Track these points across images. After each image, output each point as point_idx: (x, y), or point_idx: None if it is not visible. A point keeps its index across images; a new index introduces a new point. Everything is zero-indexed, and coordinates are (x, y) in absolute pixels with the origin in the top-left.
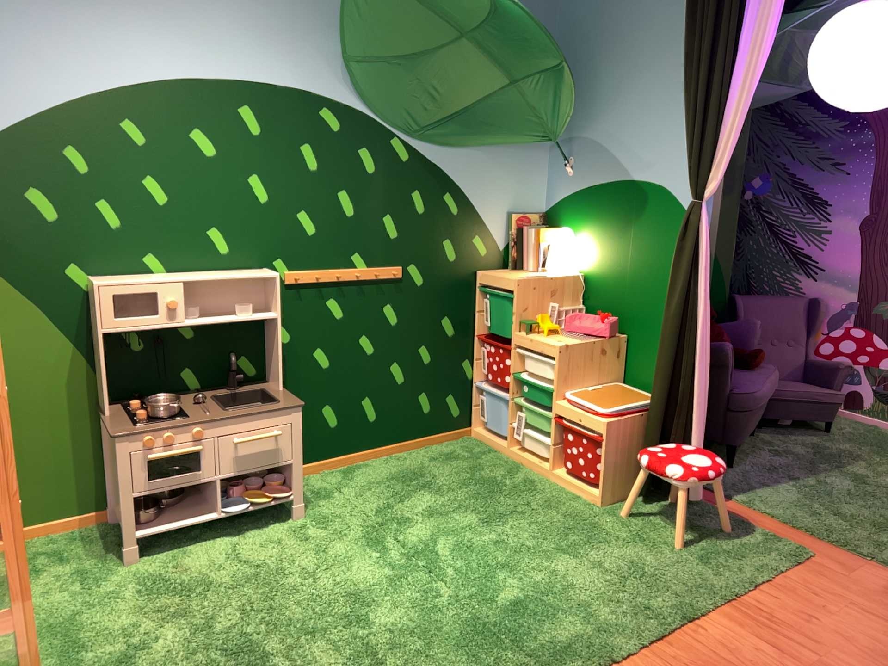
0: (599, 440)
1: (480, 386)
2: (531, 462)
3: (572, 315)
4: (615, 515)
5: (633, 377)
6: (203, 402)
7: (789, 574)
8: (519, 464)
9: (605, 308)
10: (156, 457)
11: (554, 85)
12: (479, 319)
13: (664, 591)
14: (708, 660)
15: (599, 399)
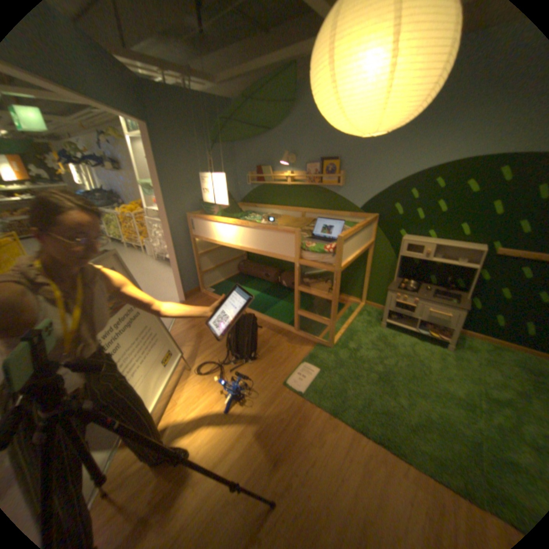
0: None
1: None
2: None
3: None
4: None
5: None
6: (429, 290)
7: None
8: None
9: None
10: (398, 301)
11: None
12: None
13: None
14: None
15: None
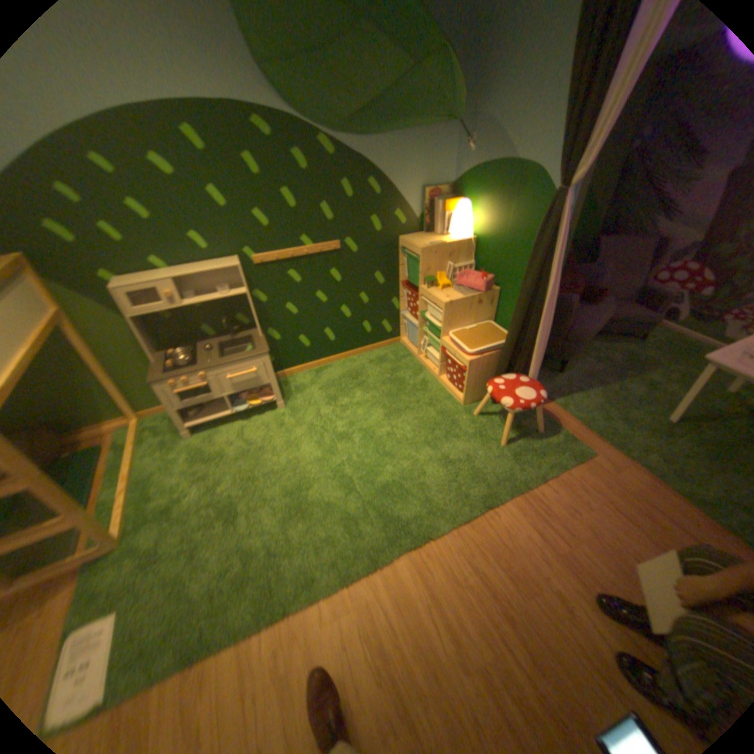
0: (463, 370)
1: (402, 315)
2: (428, 367)
3: (460, 274)
4: (470, 414)
5: (500, 317)
6: (212, 348)
7: (571, 472)
8: (422, 367)
9: (487, 265)
10: (180, 390)
11: (449, 66)
12: (401, 272)
13: (481, 482)
14: (492, 543)
15: (469, 339)
